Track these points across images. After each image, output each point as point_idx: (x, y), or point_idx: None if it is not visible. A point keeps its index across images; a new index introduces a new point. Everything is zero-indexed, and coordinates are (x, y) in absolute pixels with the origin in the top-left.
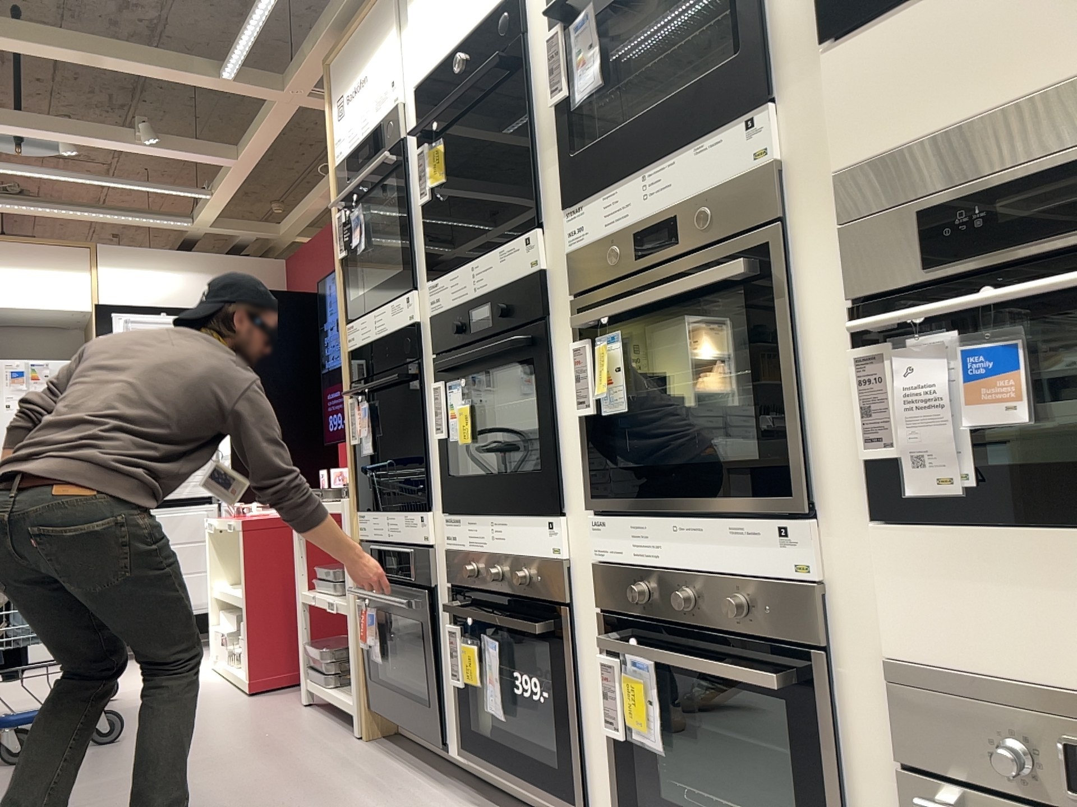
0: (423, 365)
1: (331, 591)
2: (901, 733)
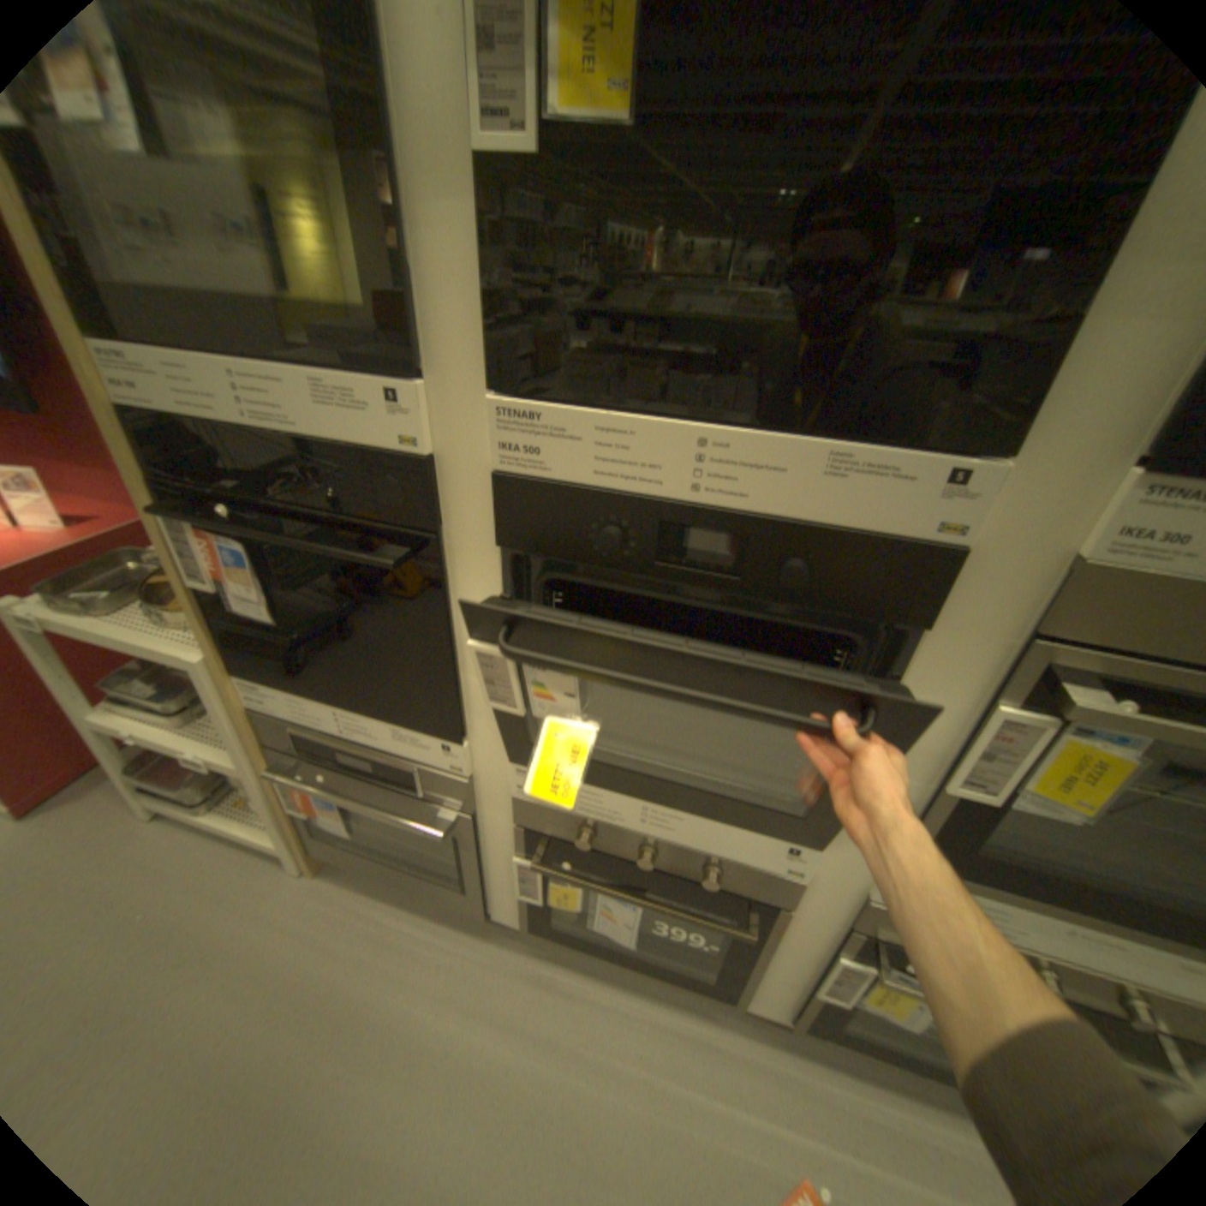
0: (451, 544)
1: (152, 715)
2: None
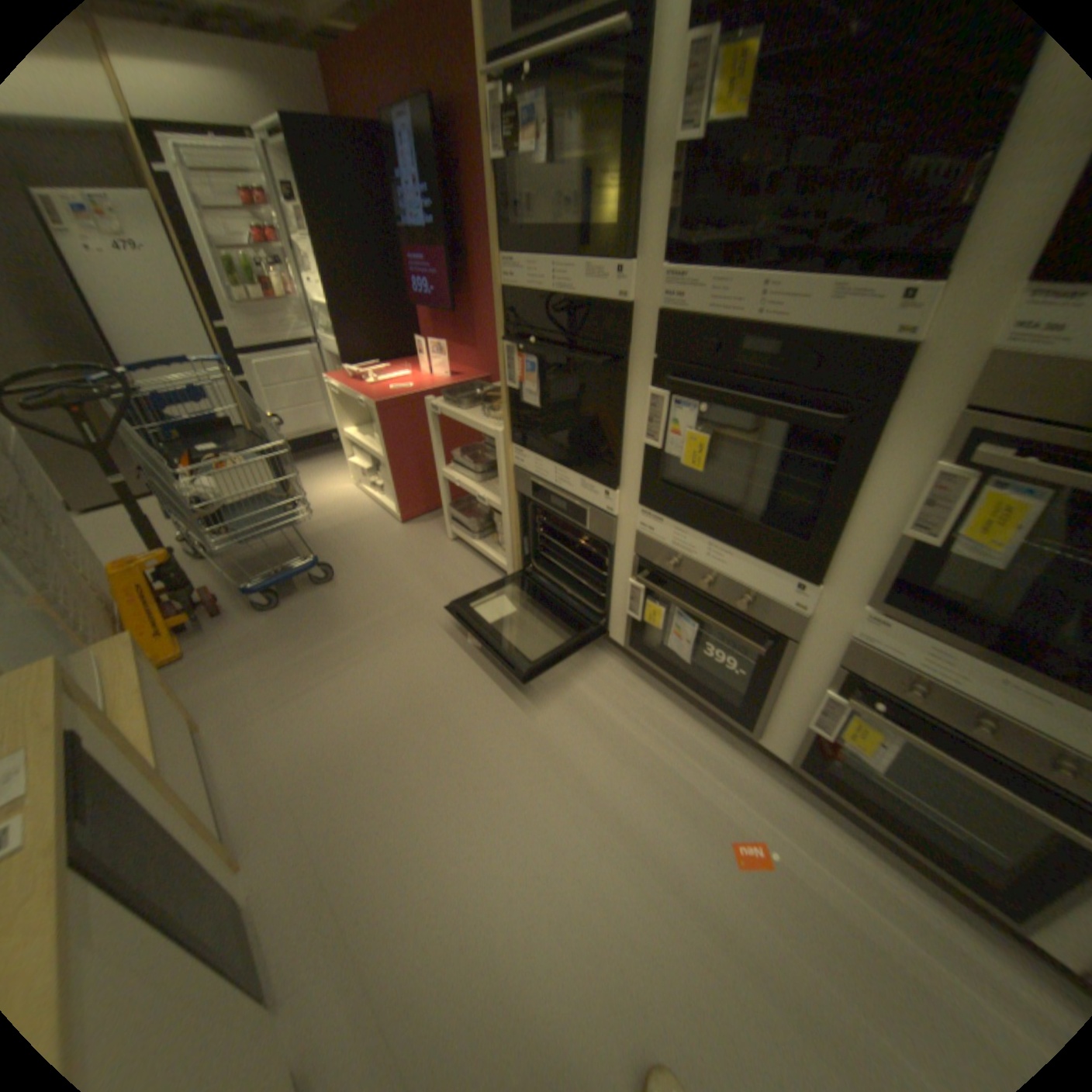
0: (632, 358)
1: (468, 476)
2: None
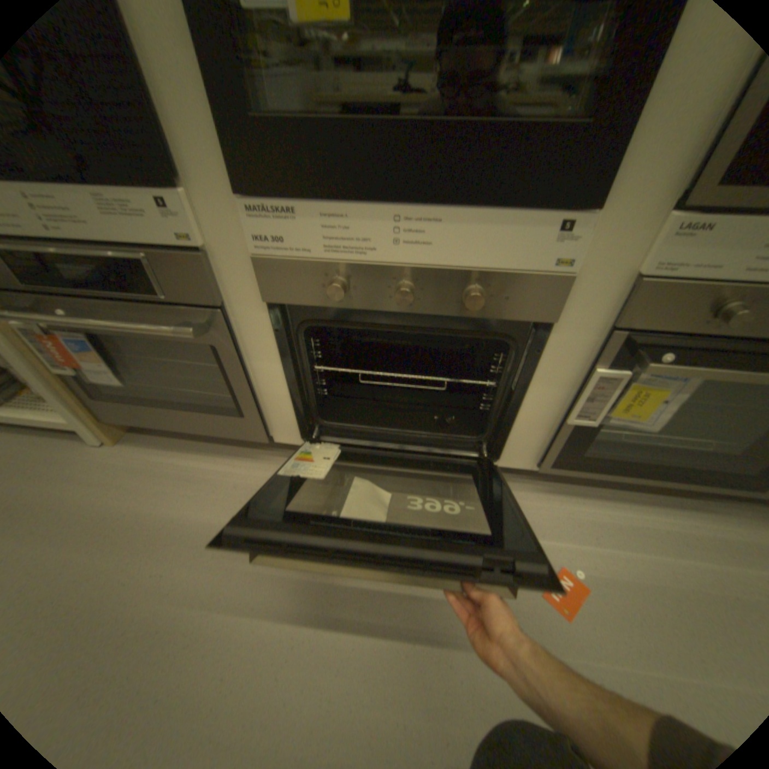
0: None
1: None
2: None
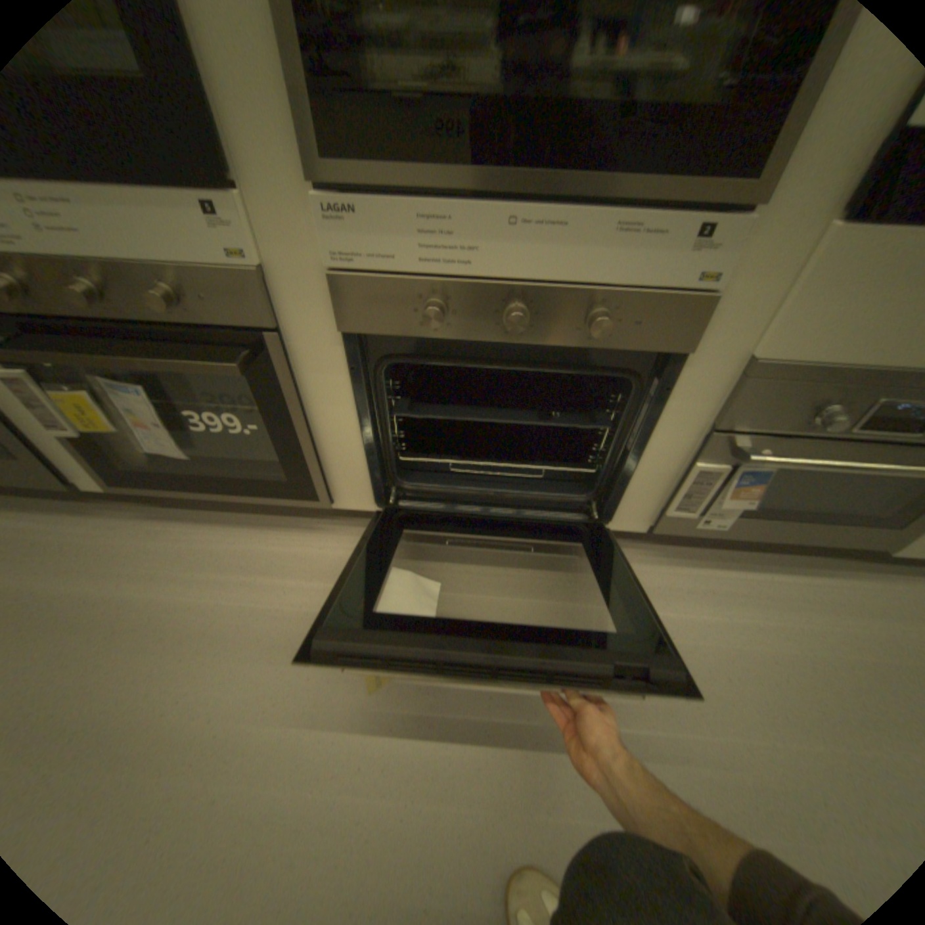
0: None
1: None
2: (733, 410)
